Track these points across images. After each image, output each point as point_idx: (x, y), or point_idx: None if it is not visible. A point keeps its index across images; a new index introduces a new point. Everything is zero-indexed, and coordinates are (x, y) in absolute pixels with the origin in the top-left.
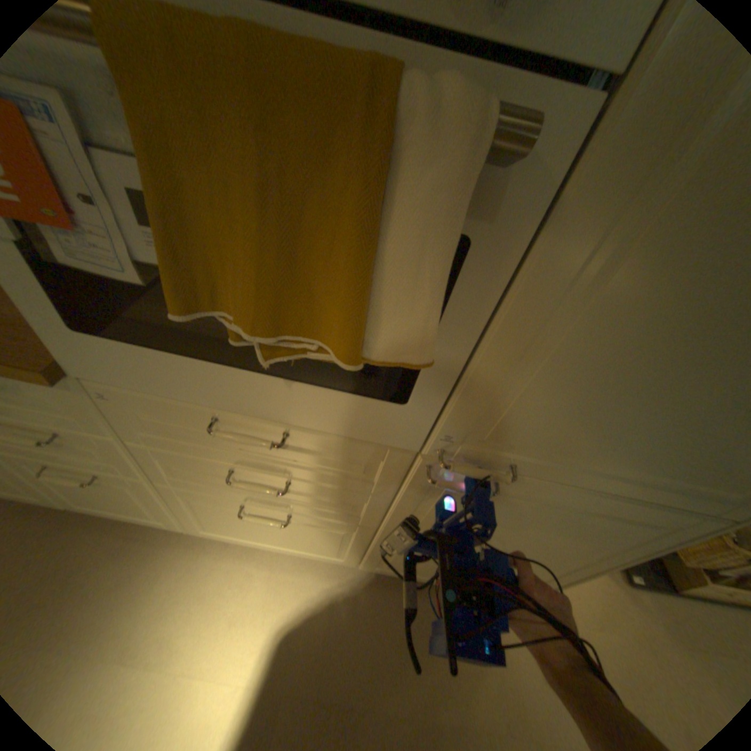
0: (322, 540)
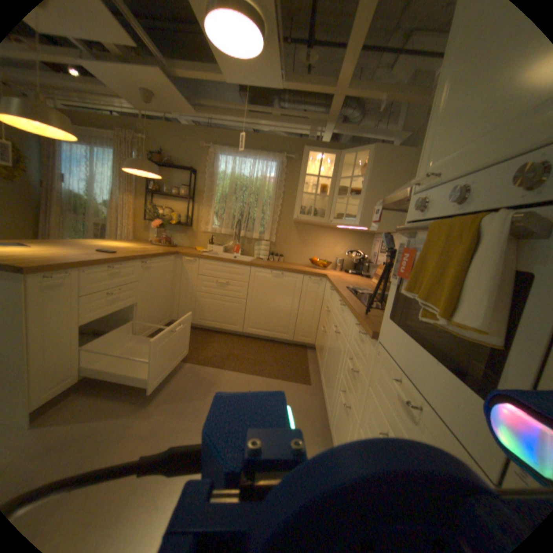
0: None
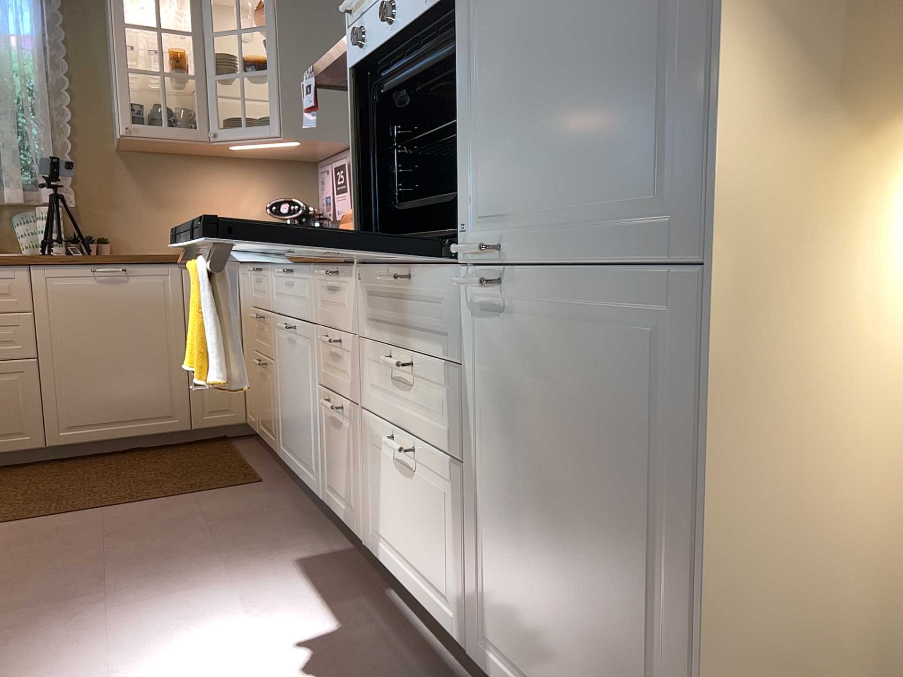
0: (438, 531)
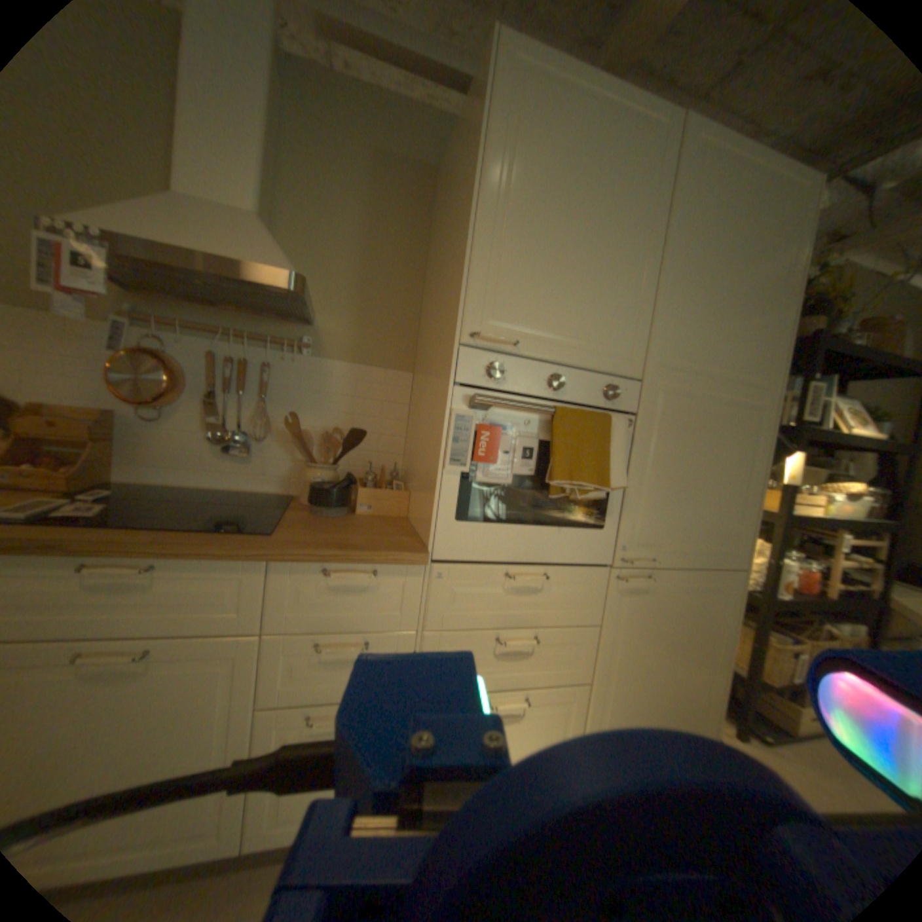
0: (548, 739)
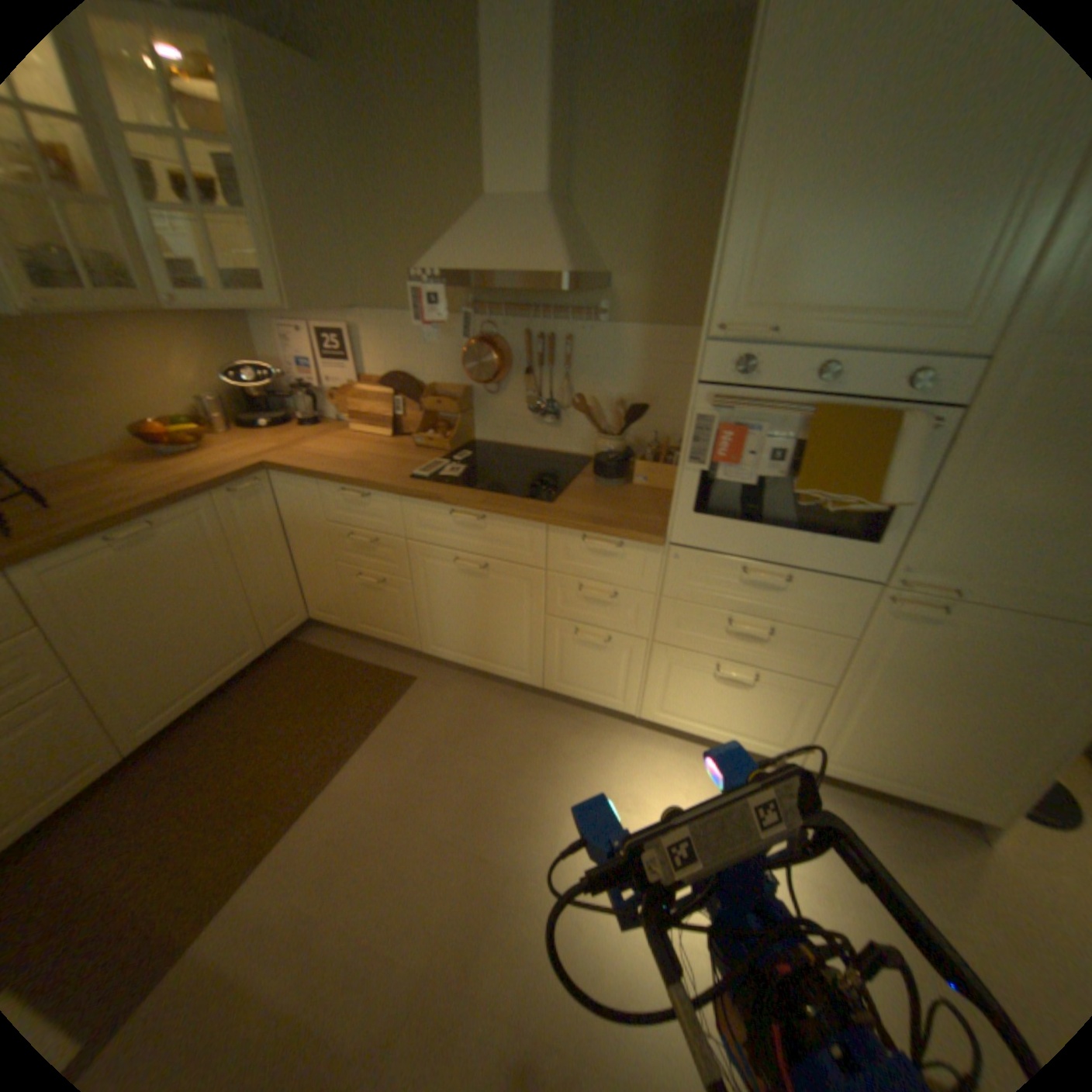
0: (777, 712)
